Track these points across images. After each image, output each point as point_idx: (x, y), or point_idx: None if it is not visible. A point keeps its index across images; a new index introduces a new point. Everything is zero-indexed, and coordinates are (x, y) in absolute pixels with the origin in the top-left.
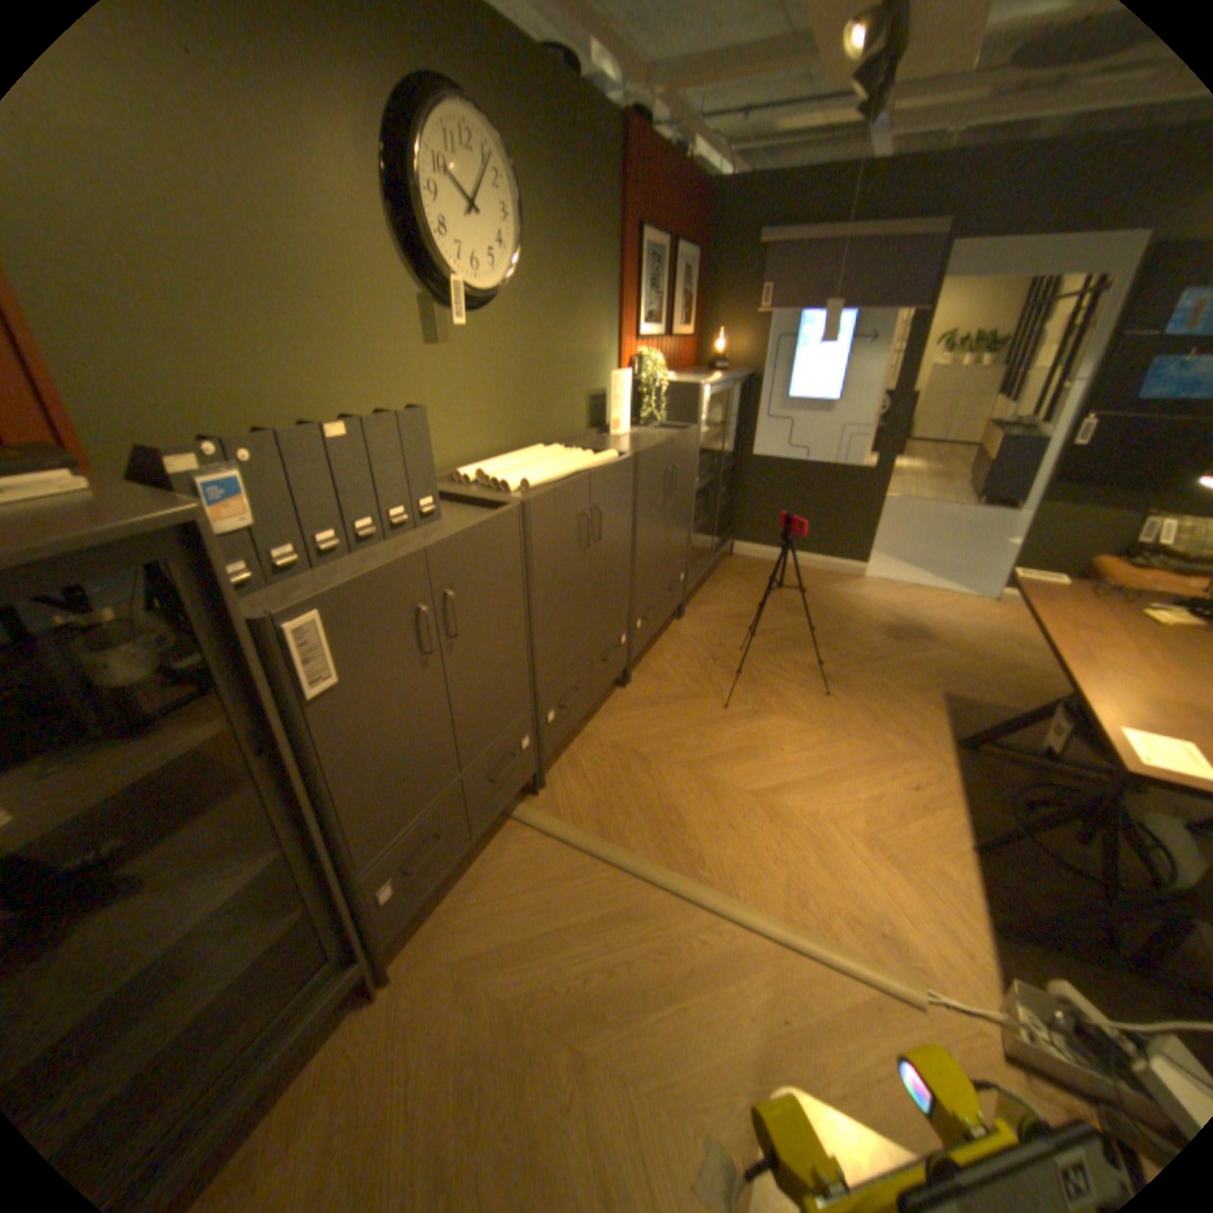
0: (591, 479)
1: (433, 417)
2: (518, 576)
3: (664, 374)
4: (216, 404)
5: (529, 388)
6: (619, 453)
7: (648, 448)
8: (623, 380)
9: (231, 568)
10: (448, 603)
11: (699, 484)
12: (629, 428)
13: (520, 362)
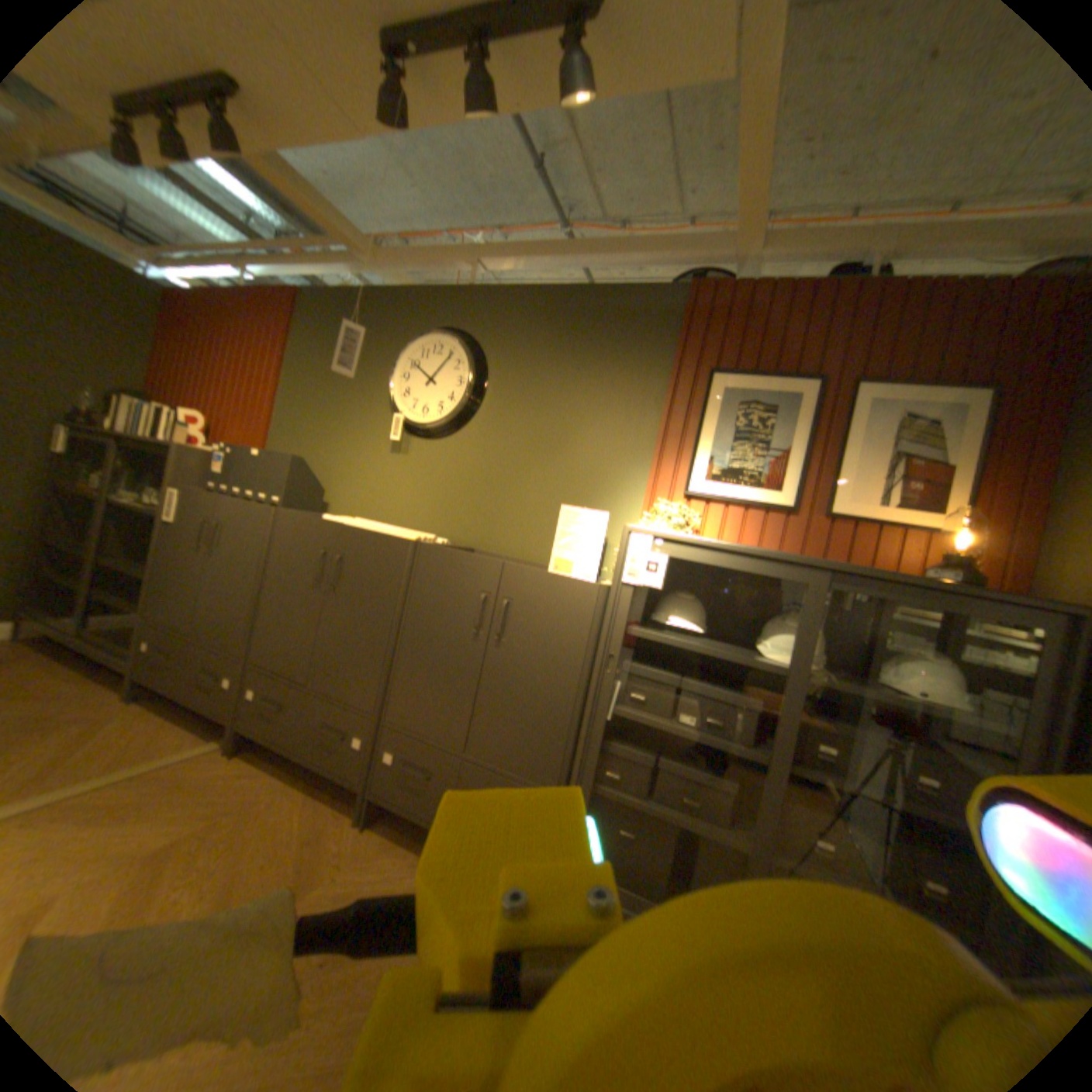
0: (341, 526)
1: (381, 490)
2: (258, 549)
3: (662, 526)
4: (297, 455)
5: (472, 497)
6: (423, 540)
7: (447, 546)
8: (585, 517)
9: (210, 481)
10: (215, 526)
11: (697, 729)
12: (596, 580)
13: (467, 476)
